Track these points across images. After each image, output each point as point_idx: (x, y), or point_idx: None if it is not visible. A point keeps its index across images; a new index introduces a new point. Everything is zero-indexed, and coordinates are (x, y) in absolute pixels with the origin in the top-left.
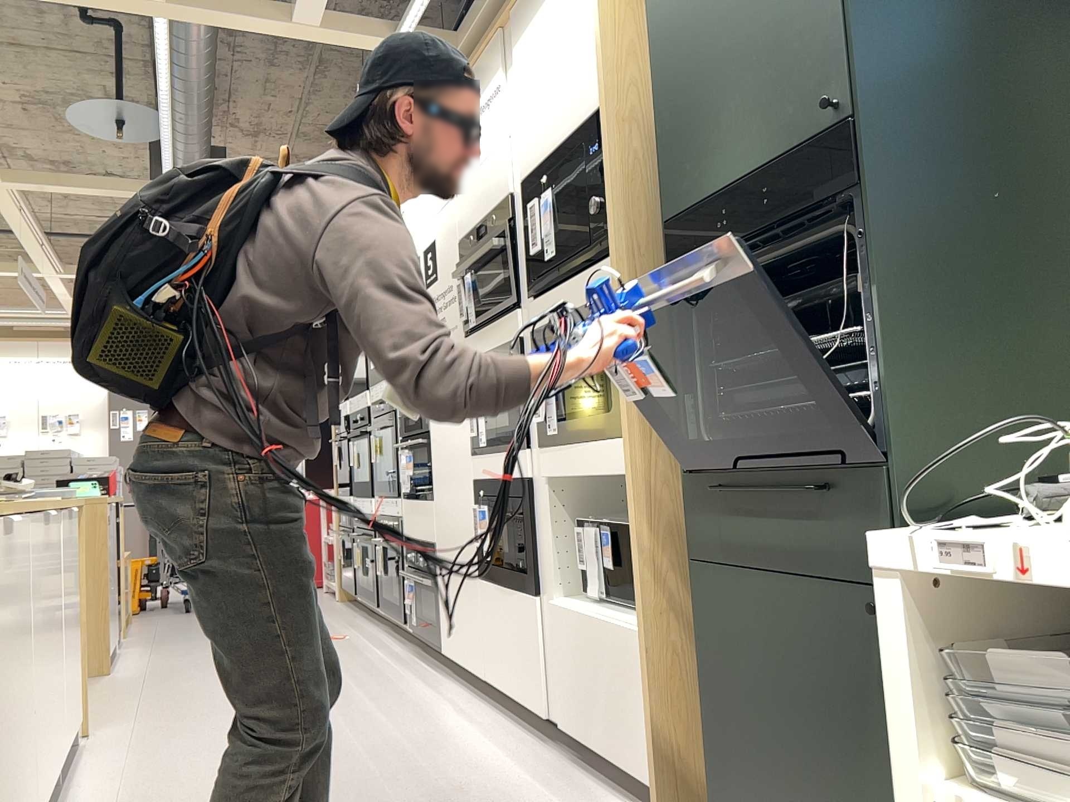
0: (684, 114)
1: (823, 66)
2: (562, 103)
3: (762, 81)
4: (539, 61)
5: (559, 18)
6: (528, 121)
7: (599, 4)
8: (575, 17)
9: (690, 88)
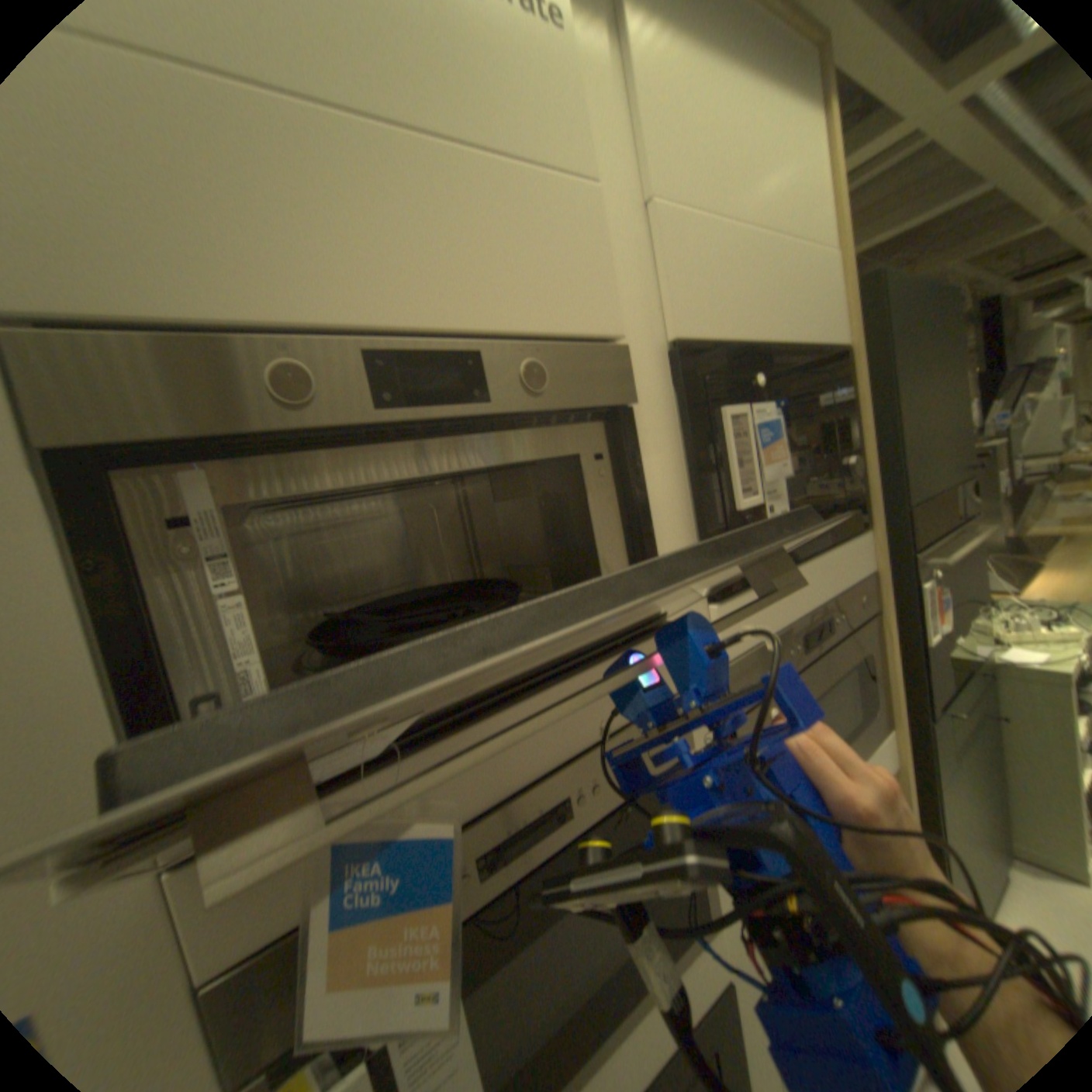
0: (914, 419)
1: (966, 441)
2: (780, 278)
3: (948, 430)
4: (722, 145)
5: (769, 137)
6: (694, 229)
7: (841, 216)
8: (800, 178)
9: (917, 401)
